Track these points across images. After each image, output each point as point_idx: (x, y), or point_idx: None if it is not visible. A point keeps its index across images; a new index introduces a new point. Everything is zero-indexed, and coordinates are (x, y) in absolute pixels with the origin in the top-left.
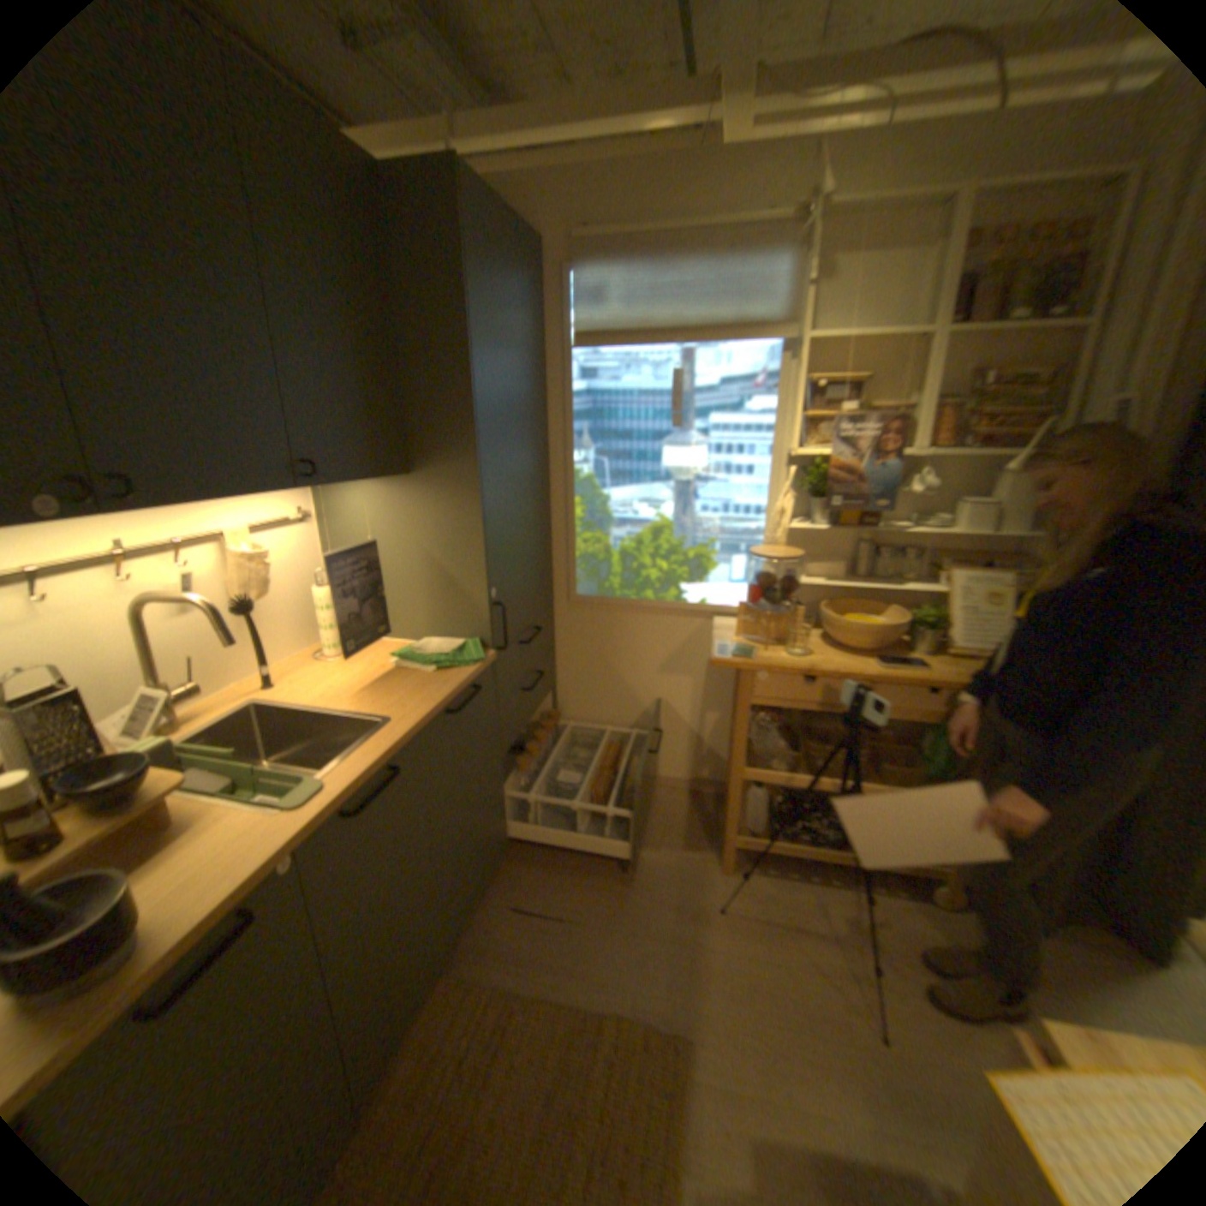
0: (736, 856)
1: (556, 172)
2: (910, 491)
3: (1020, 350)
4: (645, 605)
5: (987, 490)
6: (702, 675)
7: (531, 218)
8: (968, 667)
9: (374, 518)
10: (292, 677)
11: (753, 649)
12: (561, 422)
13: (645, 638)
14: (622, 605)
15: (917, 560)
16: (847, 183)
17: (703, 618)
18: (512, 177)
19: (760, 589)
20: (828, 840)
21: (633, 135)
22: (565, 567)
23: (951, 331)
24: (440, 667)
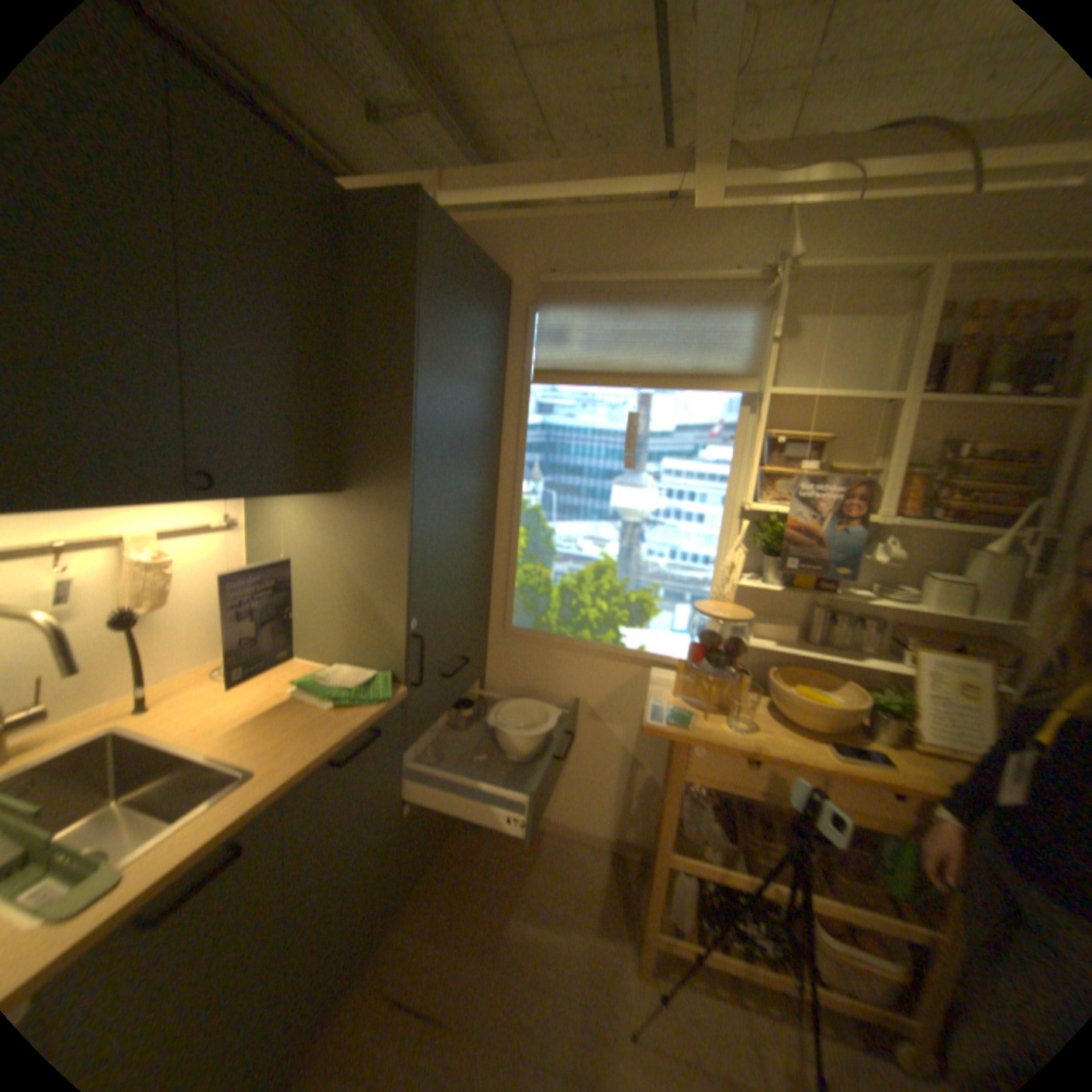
0: (655, 957)
1: (531, 224)
2: (873, 559)
3: (995, 425)
4: (580, 644)
5: (957, 566)
6: (635, 726)
7: (504, 263)
8: (941, 771)
9: (301, 531)
10: (175, 697)
11: (690, 715)
12: (514, 452)
13: (578, 678)
14: (557, 640)
15: (878, 633)
16: (815, 251)
17: (640, 665)
18: (491, 226)
19: (703, 648)
20: (766, 954)
21: (608, 197)
22: (503, 595)
23: (921, 400)
24: (338, 703)
